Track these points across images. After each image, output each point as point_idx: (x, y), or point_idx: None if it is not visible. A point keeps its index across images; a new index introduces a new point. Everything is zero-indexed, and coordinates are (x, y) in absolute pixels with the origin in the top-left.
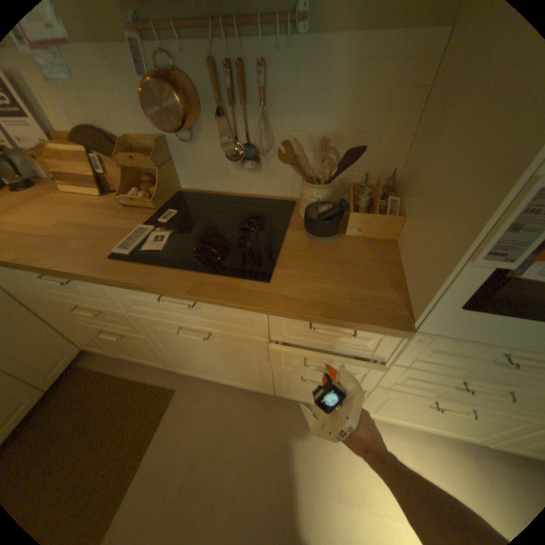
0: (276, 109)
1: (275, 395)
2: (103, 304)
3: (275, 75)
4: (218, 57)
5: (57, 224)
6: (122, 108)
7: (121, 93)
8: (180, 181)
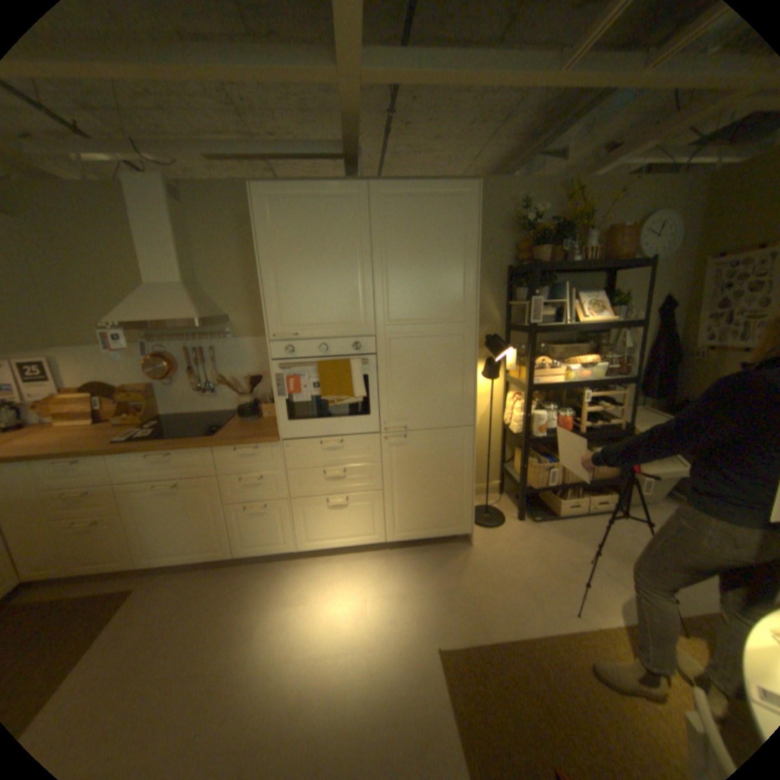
0: (220, 366)
1: (232, 559)
2: (93, 483)
3: (218, 353)
4: (188, 348)
5: (61, 440)
6: (124, 372)
7: (127, 365)
8: (158, 411)
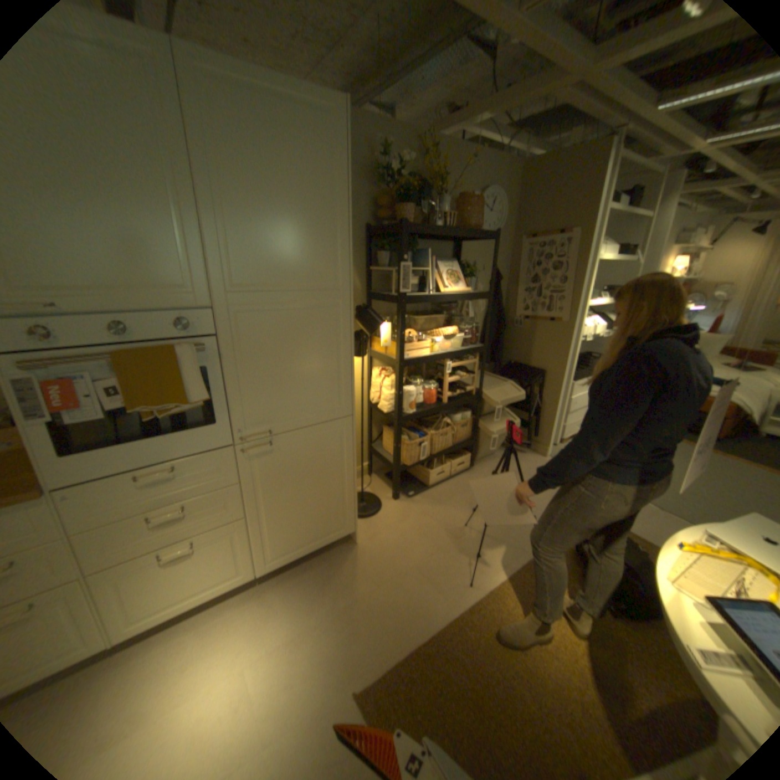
0: None
1: None
2: None
3: None
4: None
5: None
6: None
7: None
8: None
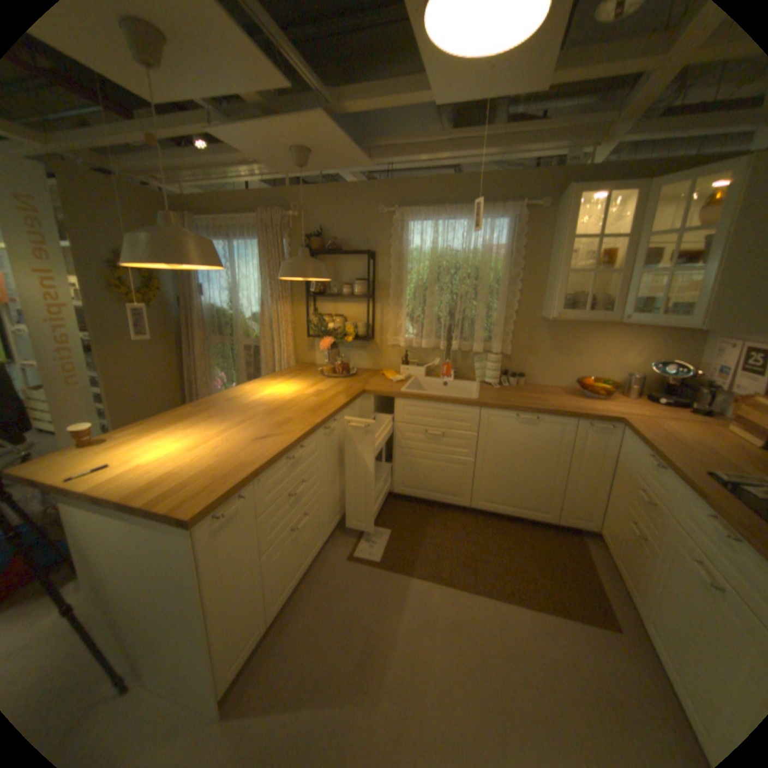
0: None
1: None
2: (665, 500)
3: None
4: None
5: (697, 442)
6: None
7: None
8: None
